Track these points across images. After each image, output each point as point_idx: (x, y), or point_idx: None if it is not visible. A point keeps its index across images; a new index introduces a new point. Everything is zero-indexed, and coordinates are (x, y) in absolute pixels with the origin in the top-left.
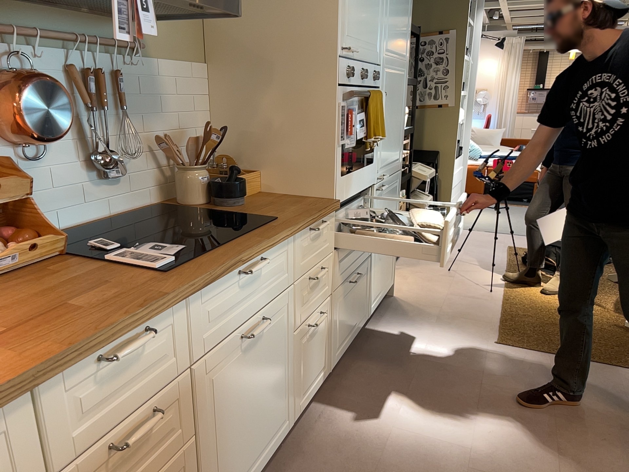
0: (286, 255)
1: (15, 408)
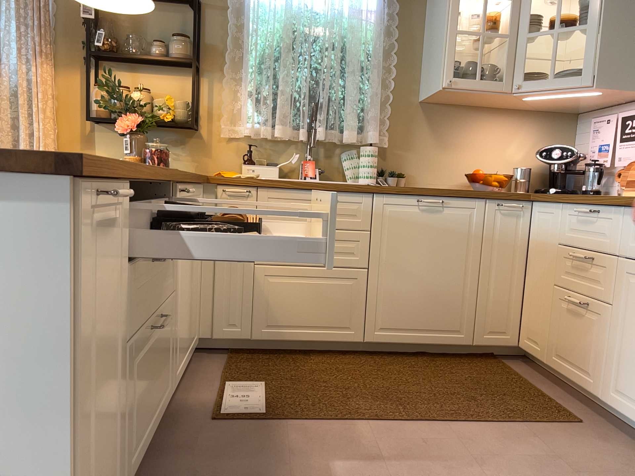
0: None
1: (559, 207)
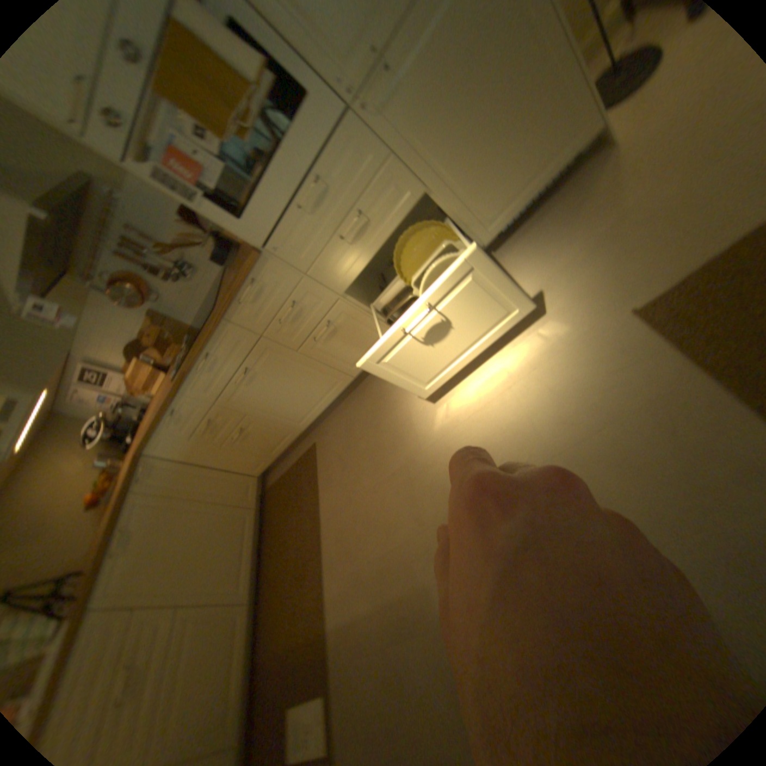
0: (233, 332)
1: (158, 433)
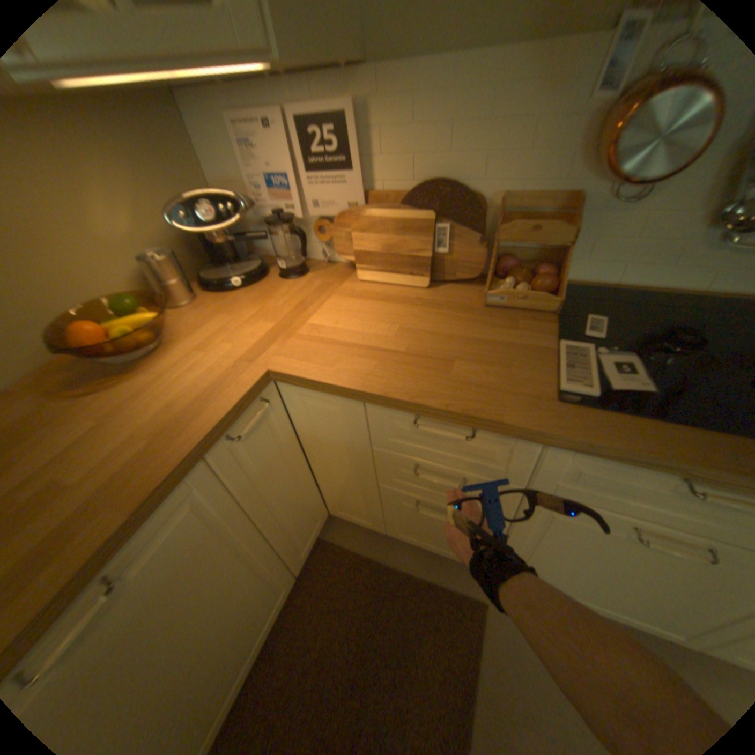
0: None
1: (355, 400)
